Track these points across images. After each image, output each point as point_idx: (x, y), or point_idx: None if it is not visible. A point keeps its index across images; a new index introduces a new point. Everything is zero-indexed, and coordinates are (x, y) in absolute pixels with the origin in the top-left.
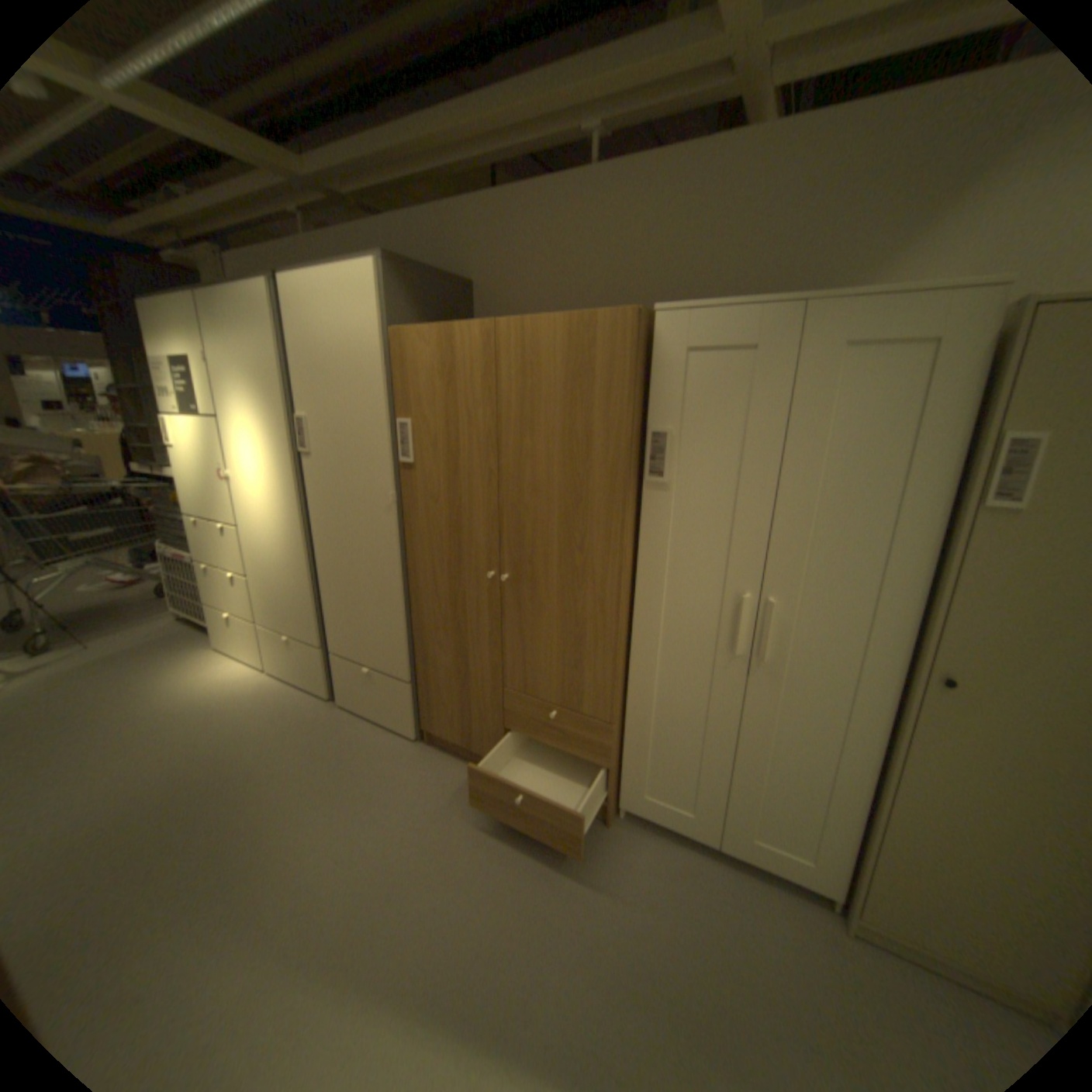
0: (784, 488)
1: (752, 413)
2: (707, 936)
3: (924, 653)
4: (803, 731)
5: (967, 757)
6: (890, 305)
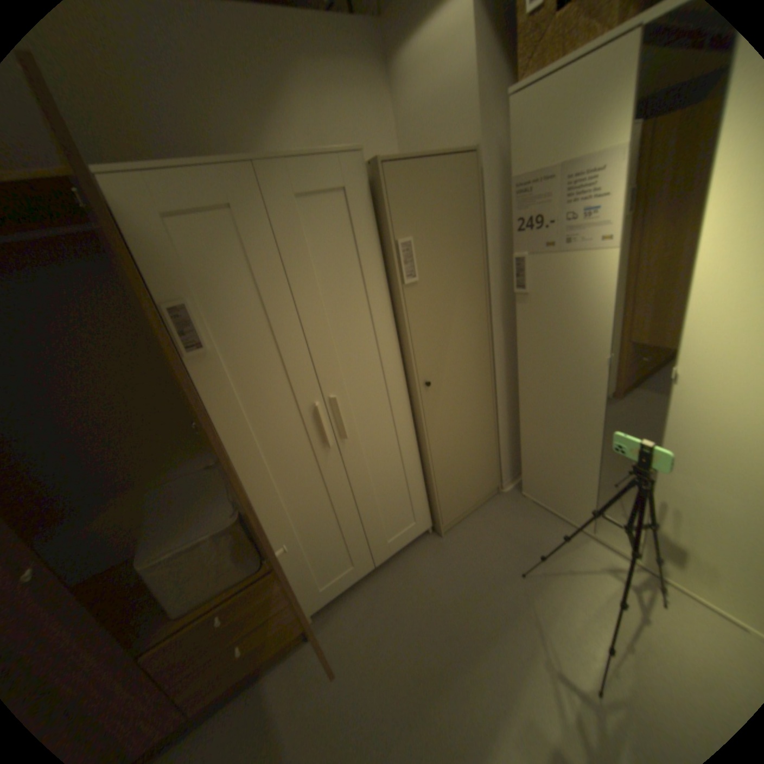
0: (302, 316)
1: (251, 265)
2: (409, 617)
3: (408, 377)
4: (379, 461)
5: (443, 414)
6: (308, 165)
